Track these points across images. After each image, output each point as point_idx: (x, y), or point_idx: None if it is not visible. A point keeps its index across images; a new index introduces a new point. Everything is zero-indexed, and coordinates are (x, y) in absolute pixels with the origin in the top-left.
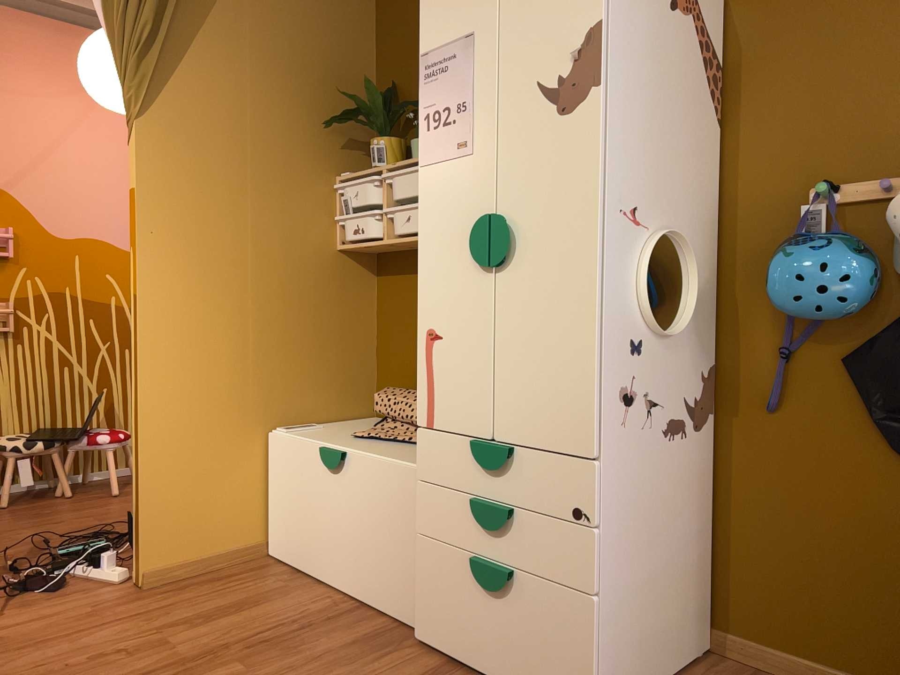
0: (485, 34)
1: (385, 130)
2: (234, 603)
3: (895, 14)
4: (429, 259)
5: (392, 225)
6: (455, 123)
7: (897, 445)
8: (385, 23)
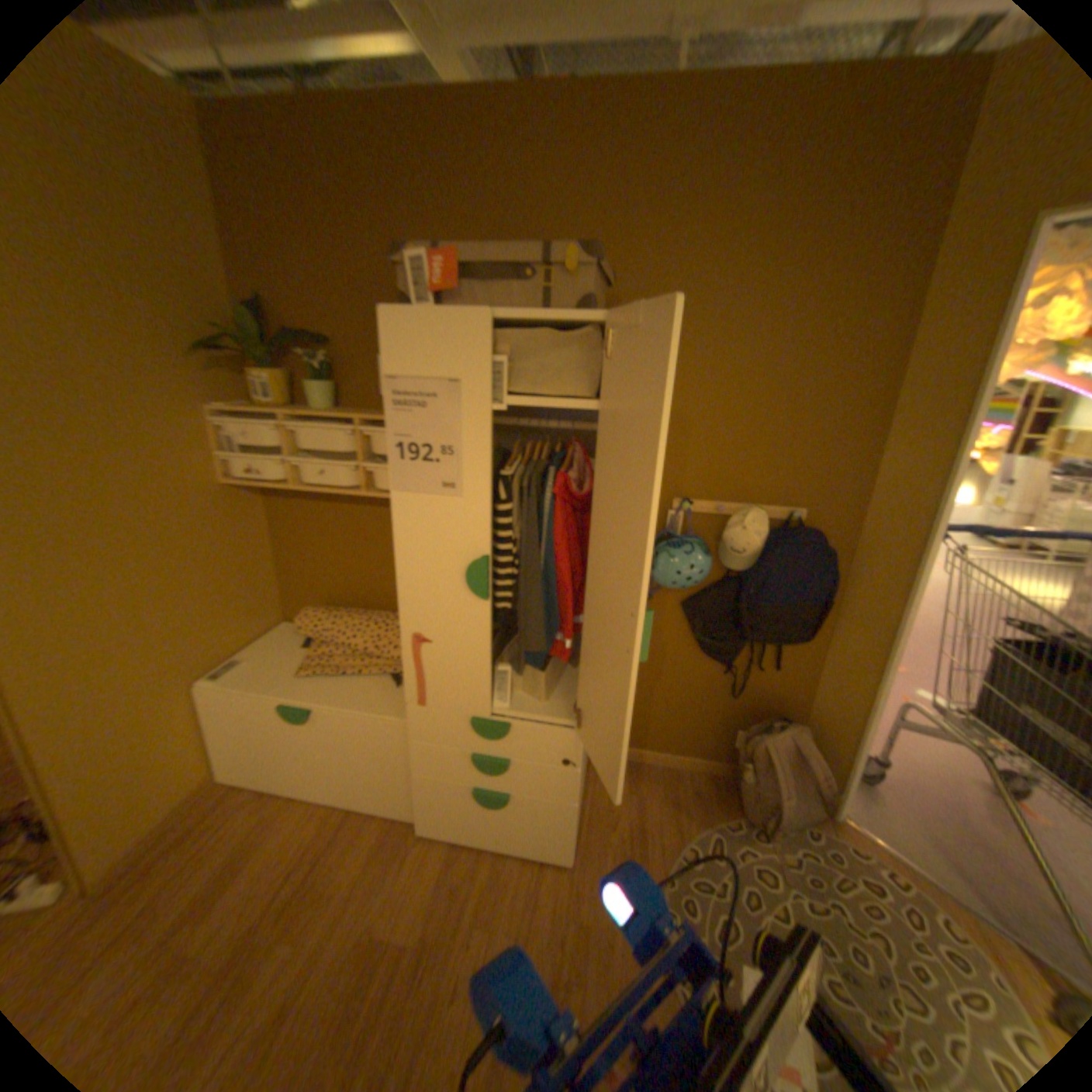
0: (474, 388)
1: (252, 348)
2: (225, 866)
3: (740, 393)
4: (410, 579)
5: (294, 470)
6: (438, 464)
7: (706, 652)
8: (230, 212)
